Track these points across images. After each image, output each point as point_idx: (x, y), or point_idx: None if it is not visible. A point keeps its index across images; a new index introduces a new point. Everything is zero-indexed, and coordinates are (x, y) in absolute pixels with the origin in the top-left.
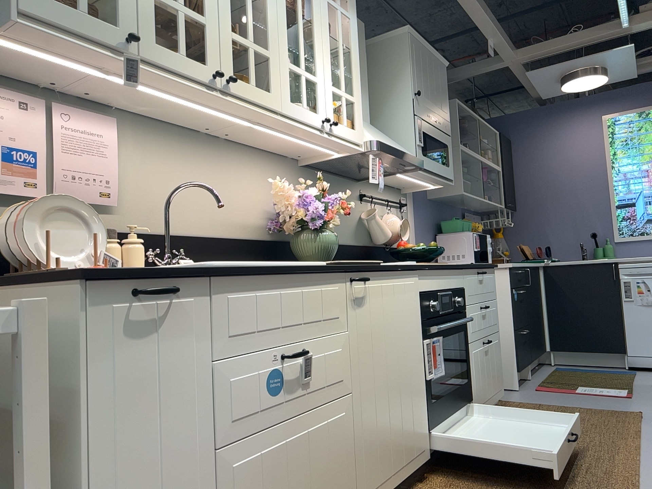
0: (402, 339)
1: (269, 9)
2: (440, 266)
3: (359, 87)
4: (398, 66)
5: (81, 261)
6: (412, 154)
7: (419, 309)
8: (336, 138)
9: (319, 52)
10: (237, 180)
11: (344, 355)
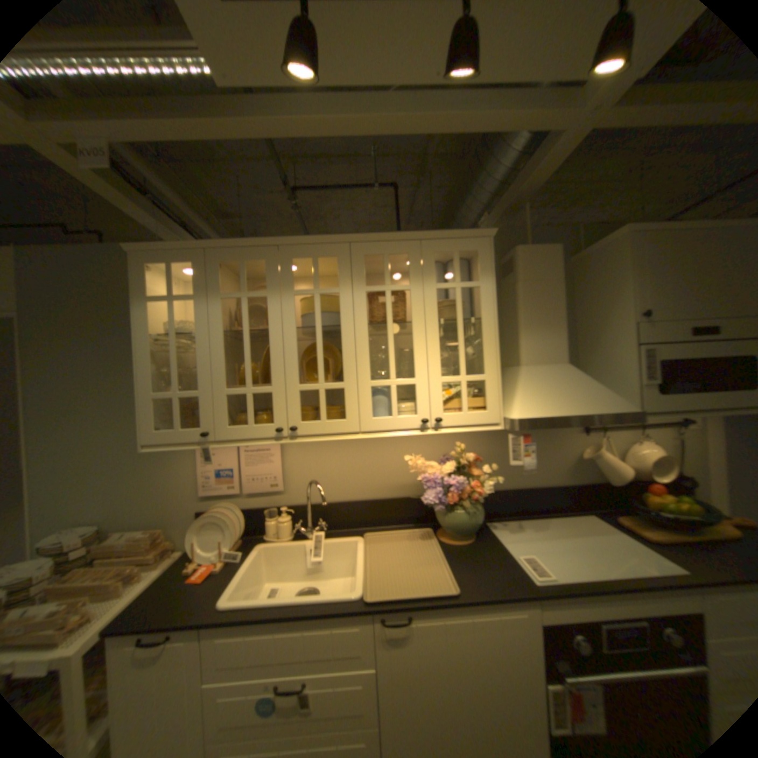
0: (488, 683)
1: (345, 343)
2: (603, 595)
3: (494, 359)
4: (619, 277)
5: (210, 560)
6: (620, 406)
7: (544, 647)
8: (448, 431)
9: (419, 351)
10: (392, 450)
11: (368, 694)
